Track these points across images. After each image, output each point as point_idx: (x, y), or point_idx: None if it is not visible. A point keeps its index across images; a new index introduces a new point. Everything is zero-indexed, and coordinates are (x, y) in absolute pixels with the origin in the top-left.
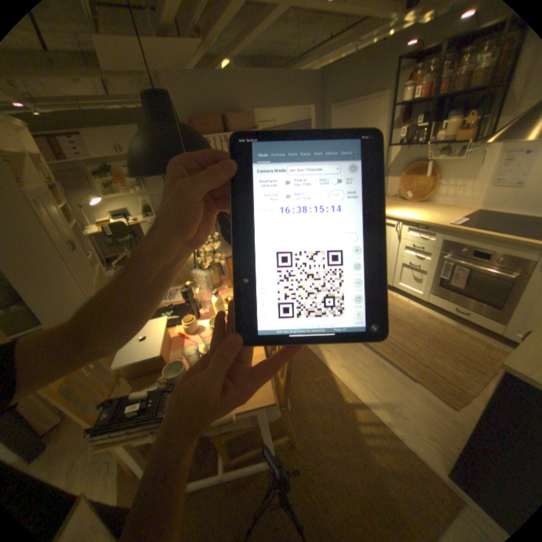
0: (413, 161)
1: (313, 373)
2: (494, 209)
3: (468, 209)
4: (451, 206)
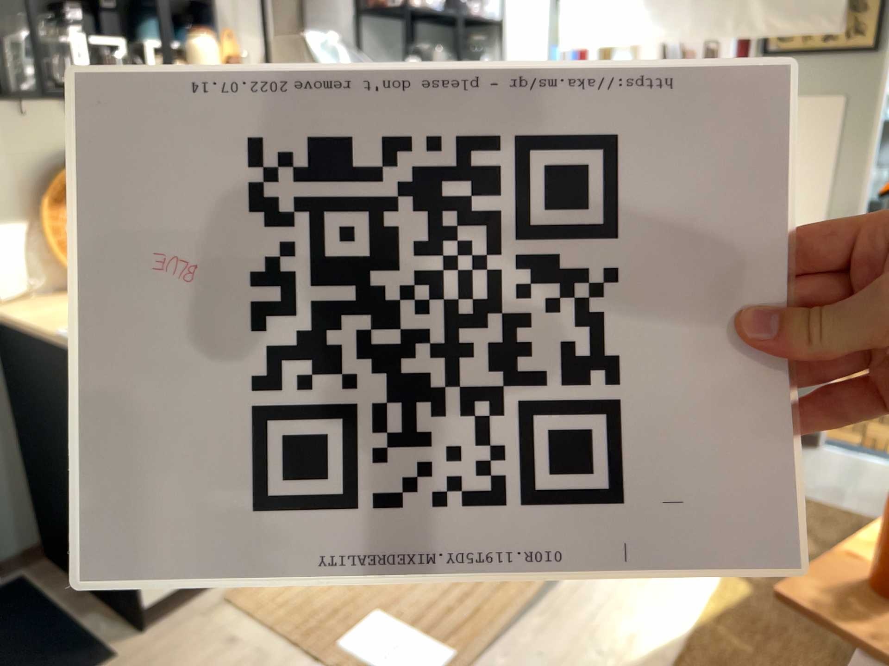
0: (48, 161)
1: (739, 660)
2: None
3: None
4: None
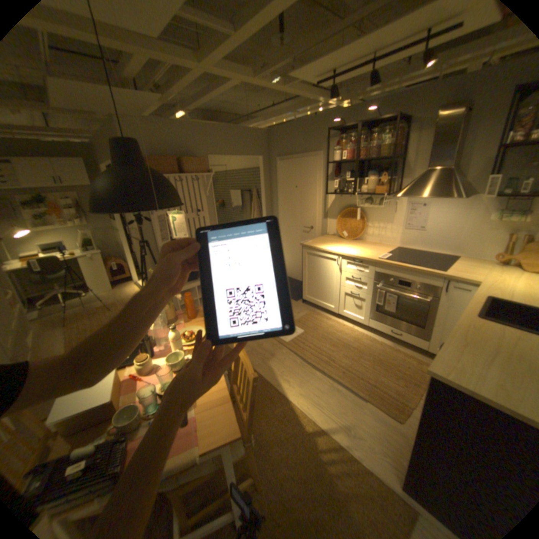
0: (345, 207)
1: (273, 406)
2: (408, 246)
3: (390, 246)
4: (378, 244)
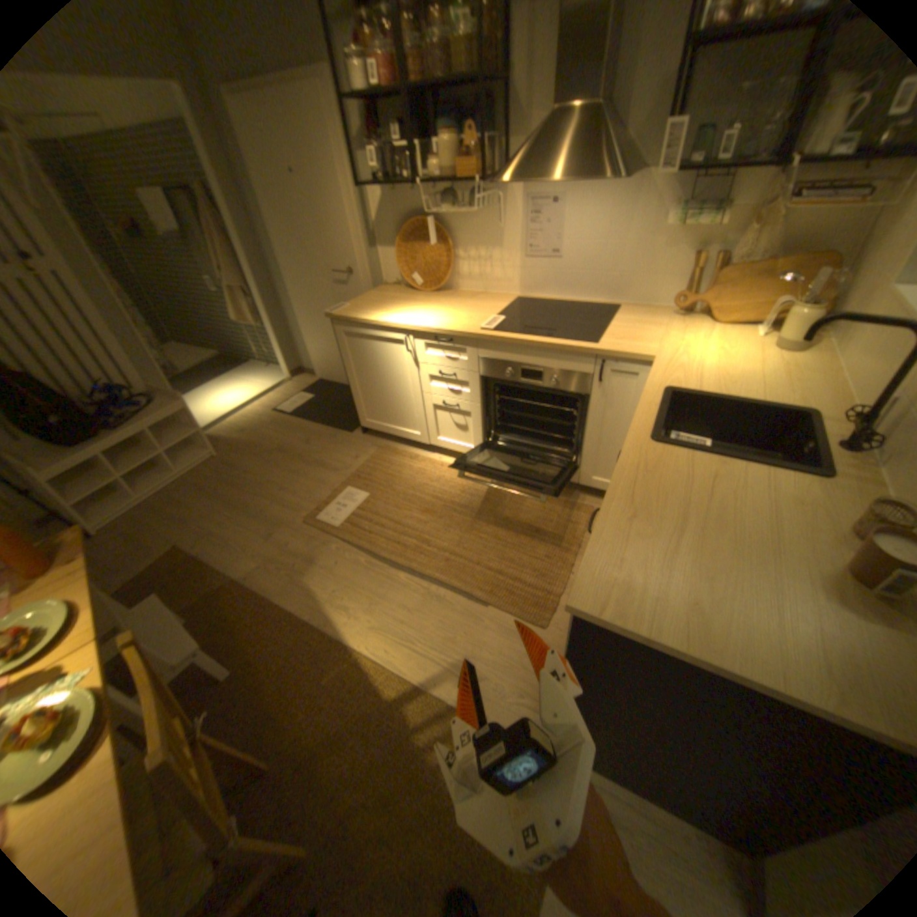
0: (408, 217)
1: (319, 671)
2: (535, 294)
3: (504, 298)
4: (482, 295)
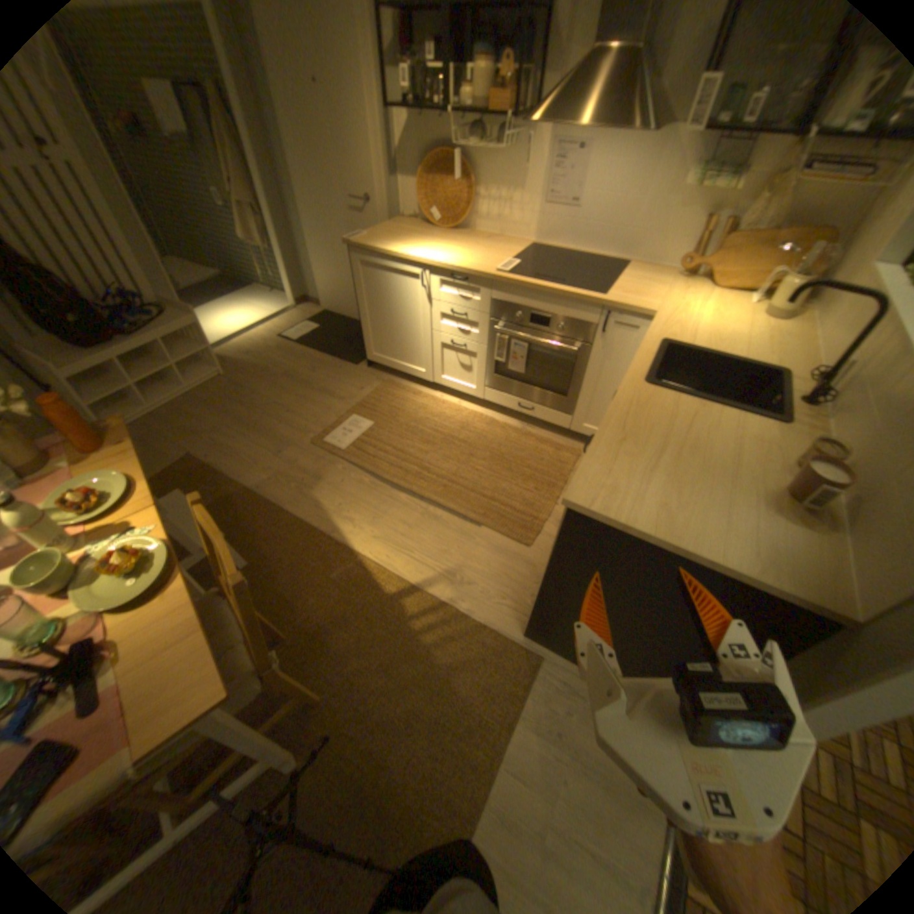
0: (430, 147)
1: (326, 568)
2: (548, 242)
3: (518, 243)
4: (496, 238)
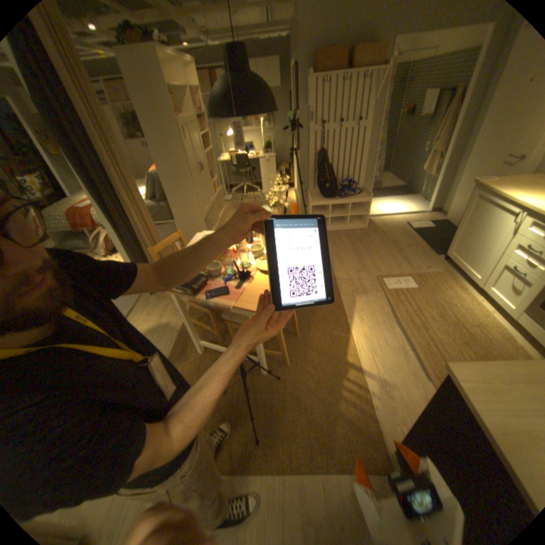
0: None
1: (334, 328)
2: None
3: None
4: None
